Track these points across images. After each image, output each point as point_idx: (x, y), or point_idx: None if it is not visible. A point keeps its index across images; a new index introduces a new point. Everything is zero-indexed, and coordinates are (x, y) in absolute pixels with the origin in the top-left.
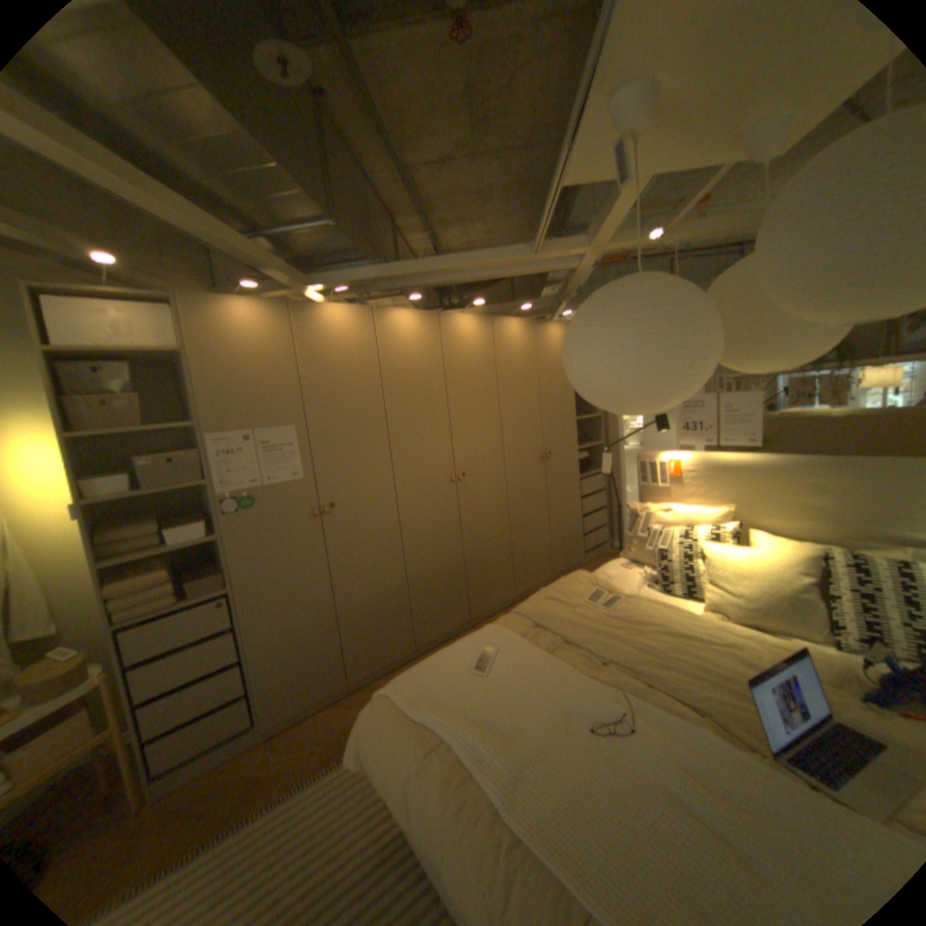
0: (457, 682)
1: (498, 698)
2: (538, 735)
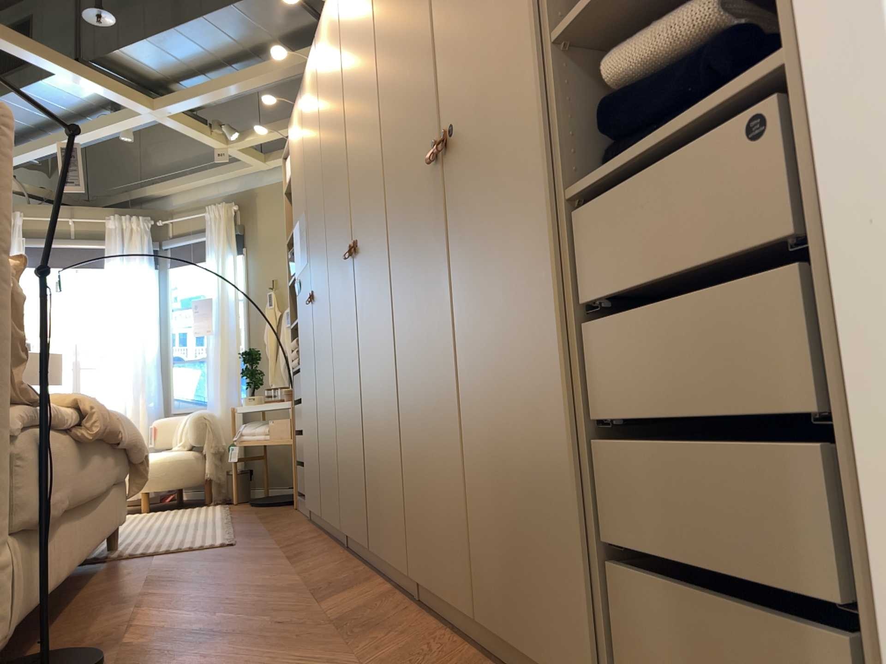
0: None
1: None
2: None
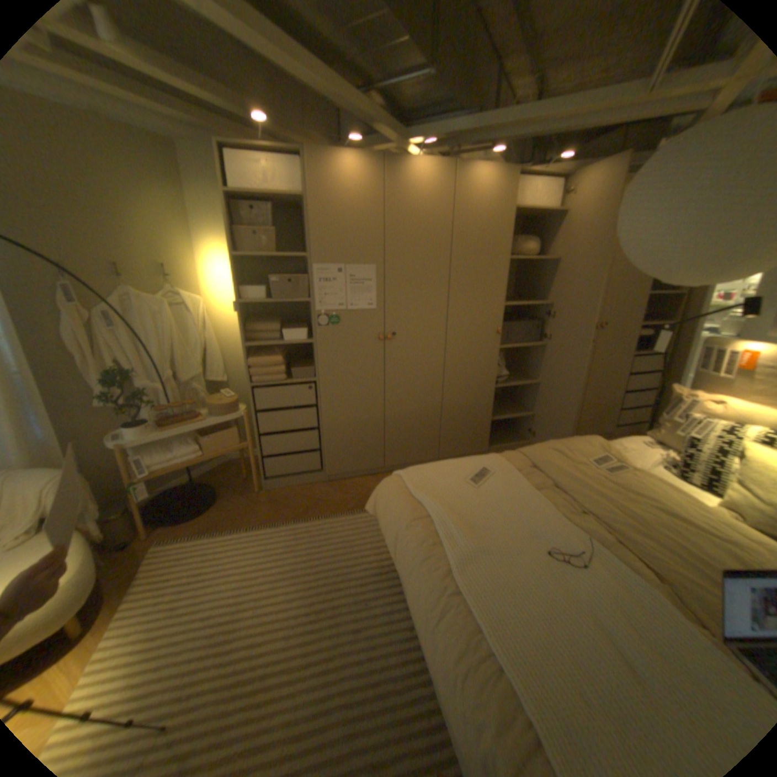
0: (453, 484)
1: (479, 505)
2: (502, 539)
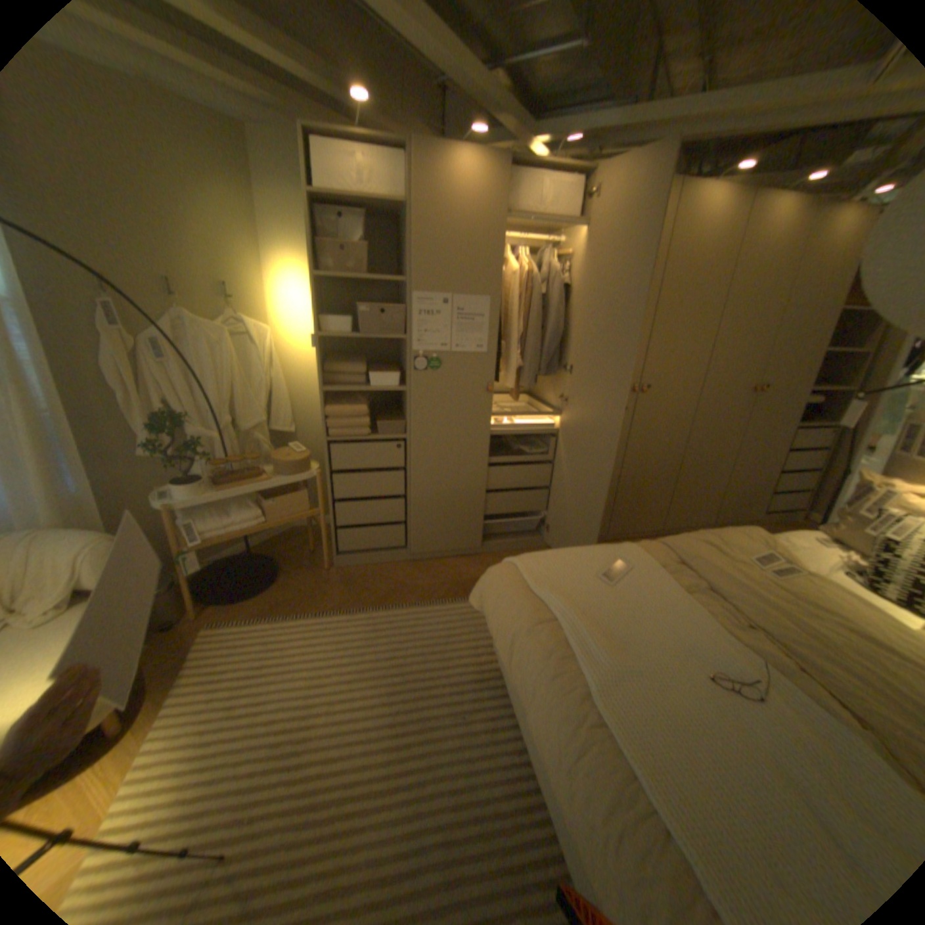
0: (582, 580)
1: (618, 609)
2: (651, 656)
